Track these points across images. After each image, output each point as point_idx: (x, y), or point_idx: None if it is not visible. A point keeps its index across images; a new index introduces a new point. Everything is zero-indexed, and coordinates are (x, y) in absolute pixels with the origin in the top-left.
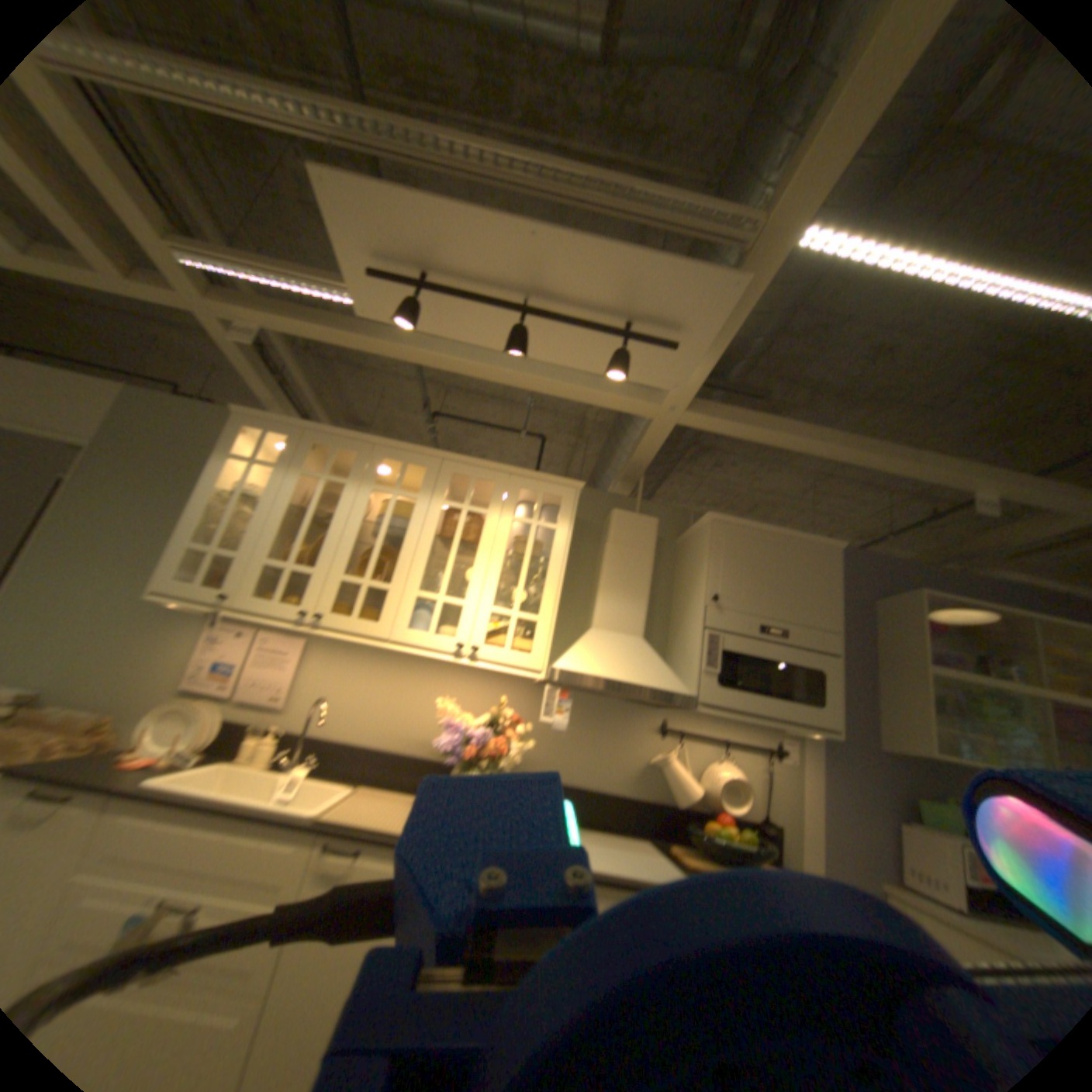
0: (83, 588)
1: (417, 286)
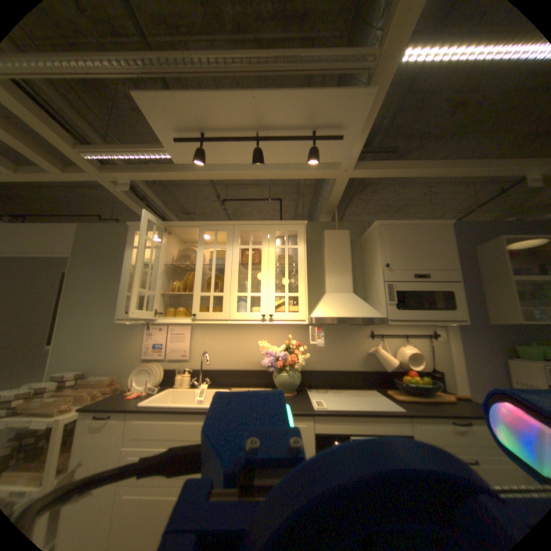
0: (85, 323)
1: (199, 141)
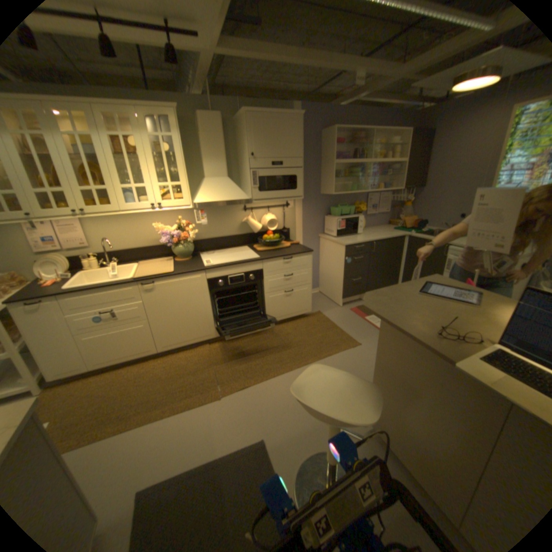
0: None
1: None
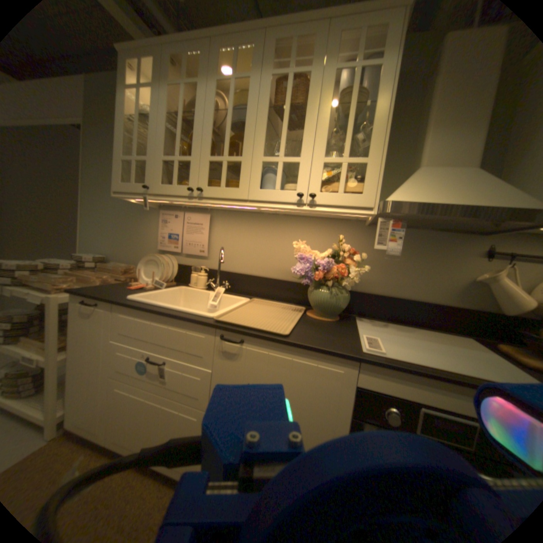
0: (103, 203)
1: None
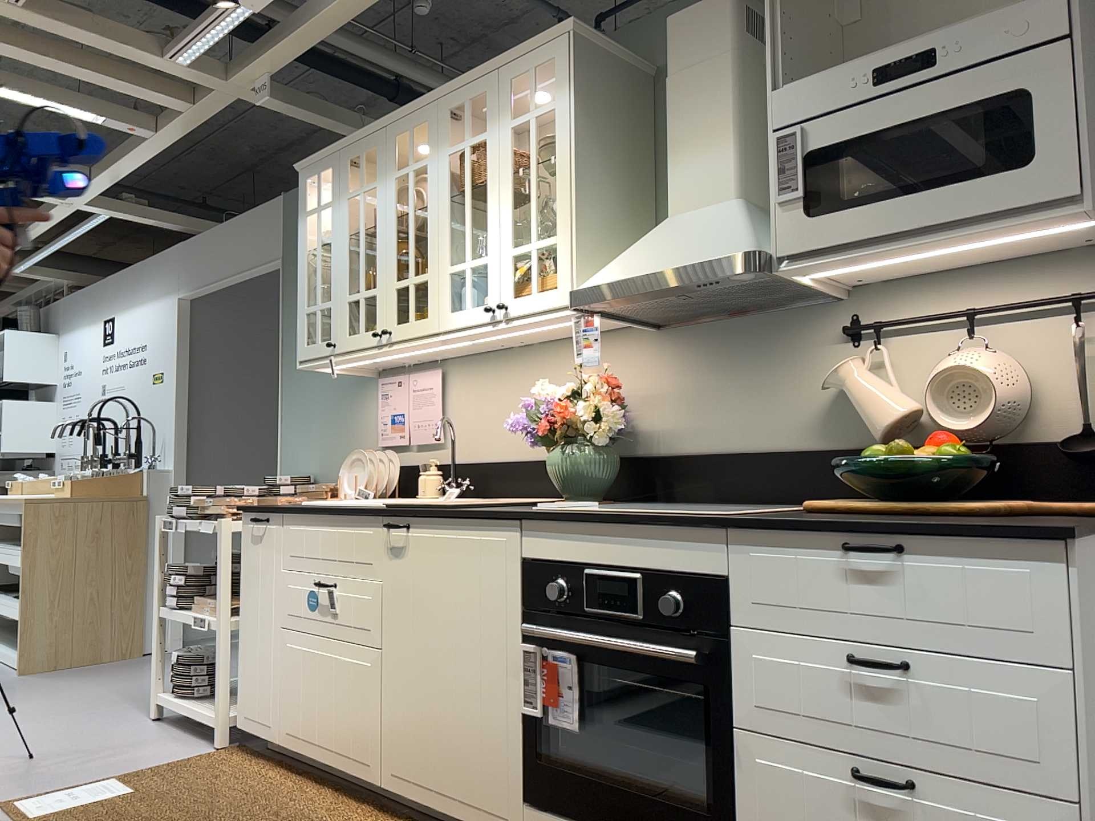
0: (309, 386)
1: None
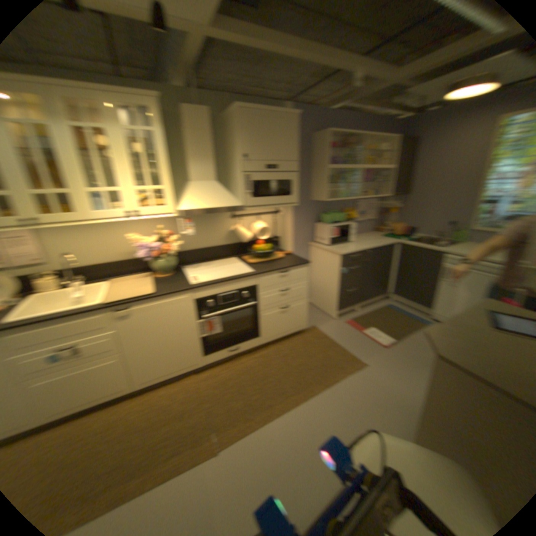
0: None
1: None
